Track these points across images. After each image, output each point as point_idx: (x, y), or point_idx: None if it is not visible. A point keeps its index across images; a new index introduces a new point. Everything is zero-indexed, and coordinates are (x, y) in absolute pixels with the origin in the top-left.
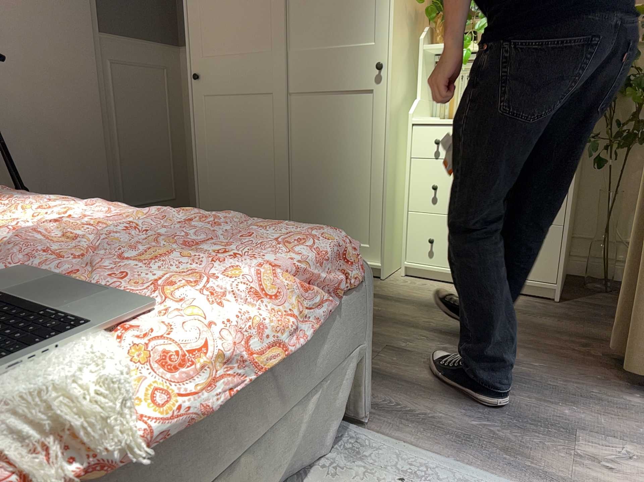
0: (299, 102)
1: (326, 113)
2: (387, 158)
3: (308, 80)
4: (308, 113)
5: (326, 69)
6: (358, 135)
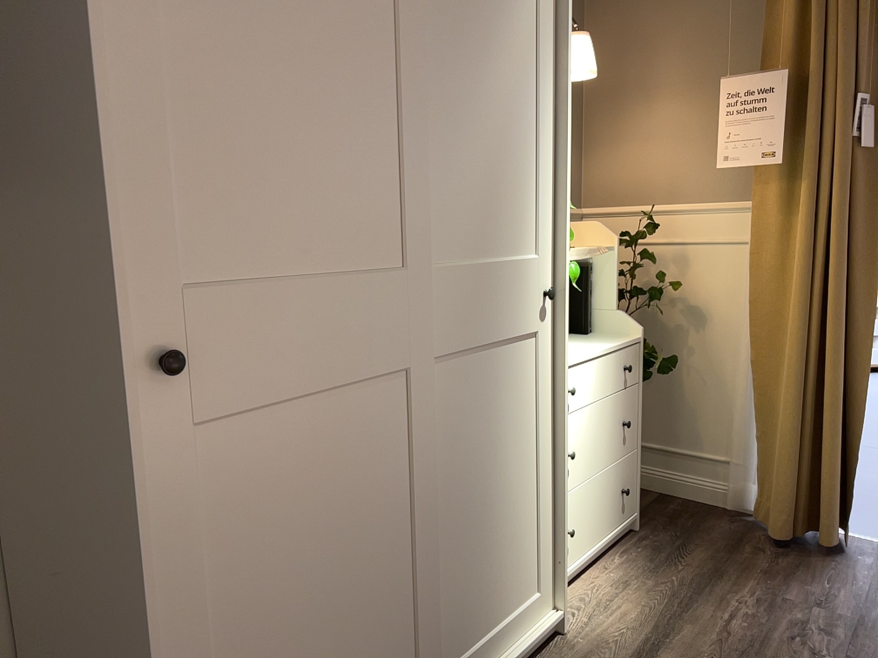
0: (445, 372)
1: (483, 381)
2: (557, 428)
3: (460, 327)
4: (458, 389)
5: (484, 303)
6: (518, 405)
